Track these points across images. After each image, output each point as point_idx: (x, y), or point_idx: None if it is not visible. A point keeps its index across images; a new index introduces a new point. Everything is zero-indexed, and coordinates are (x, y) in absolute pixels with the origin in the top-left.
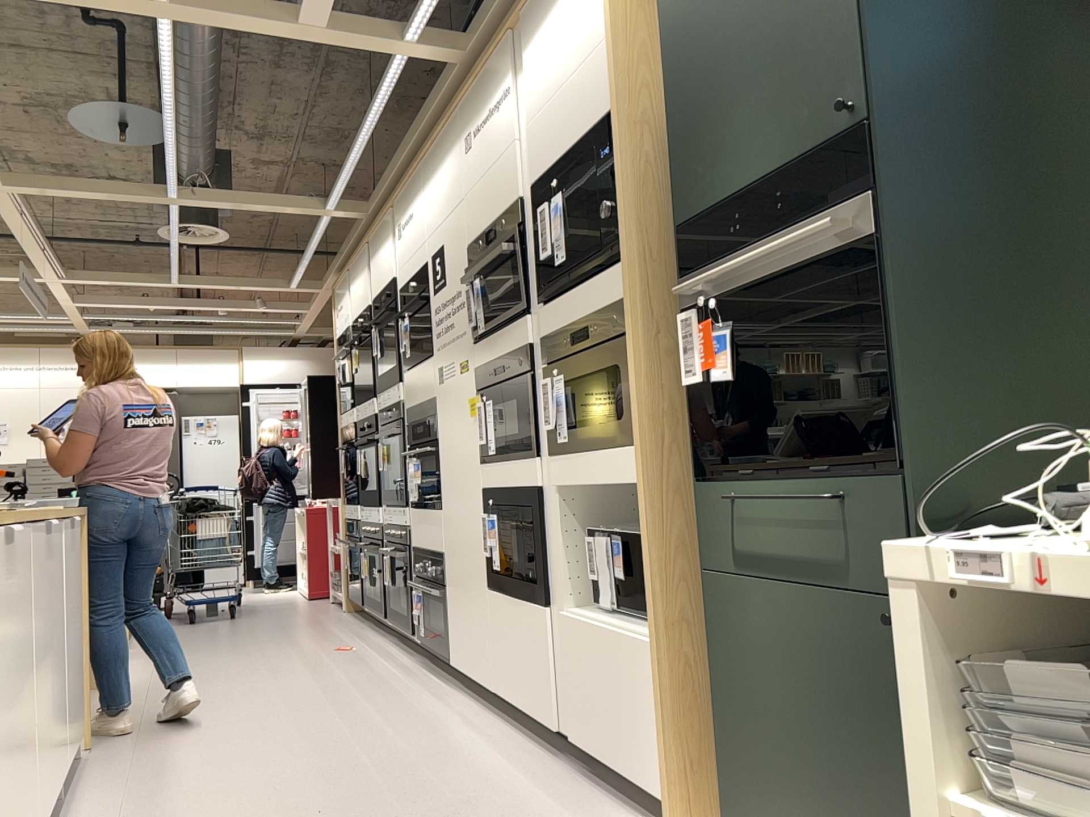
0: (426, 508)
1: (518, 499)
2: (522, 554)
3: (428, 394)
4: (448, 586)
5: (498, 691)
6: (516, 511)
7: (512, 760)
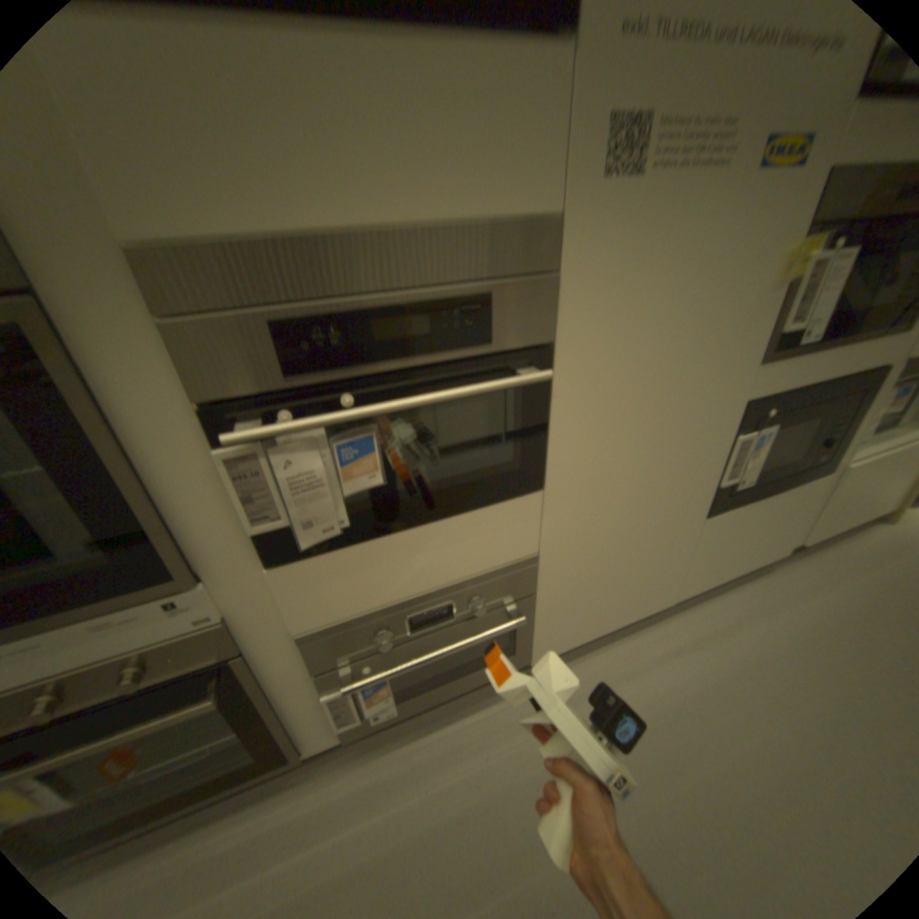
0: (425, 519)
1: (842, 388)
2: (812, 447)
3: (497, 196)
4: (546, 587)
5: (685, 598)
6: (828, 405)
7: (793, 603)
